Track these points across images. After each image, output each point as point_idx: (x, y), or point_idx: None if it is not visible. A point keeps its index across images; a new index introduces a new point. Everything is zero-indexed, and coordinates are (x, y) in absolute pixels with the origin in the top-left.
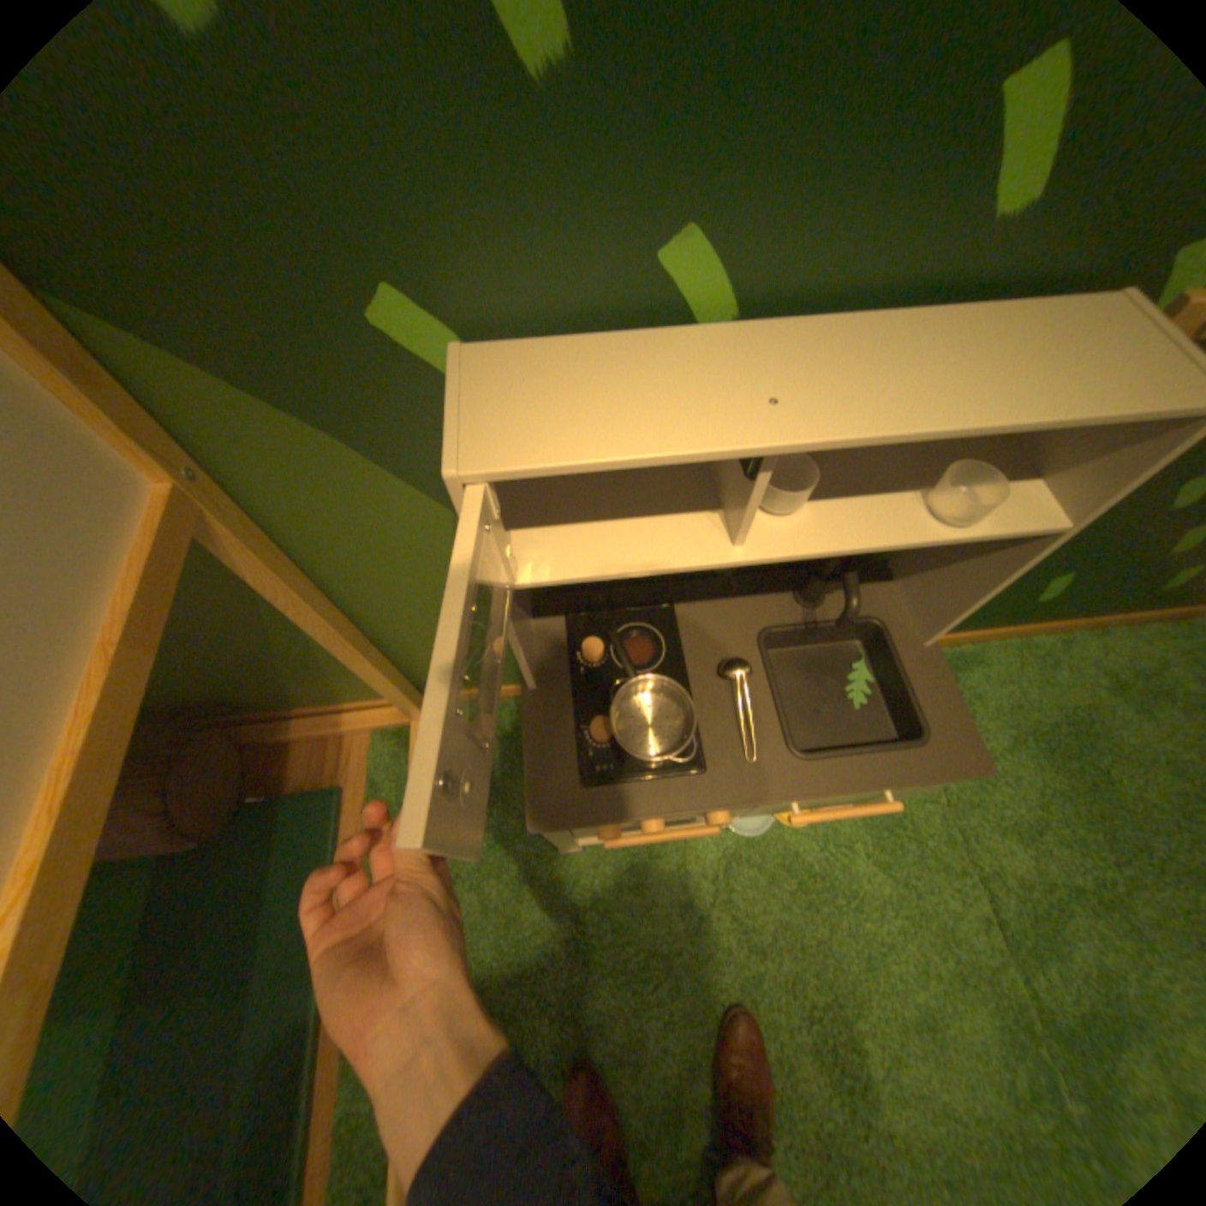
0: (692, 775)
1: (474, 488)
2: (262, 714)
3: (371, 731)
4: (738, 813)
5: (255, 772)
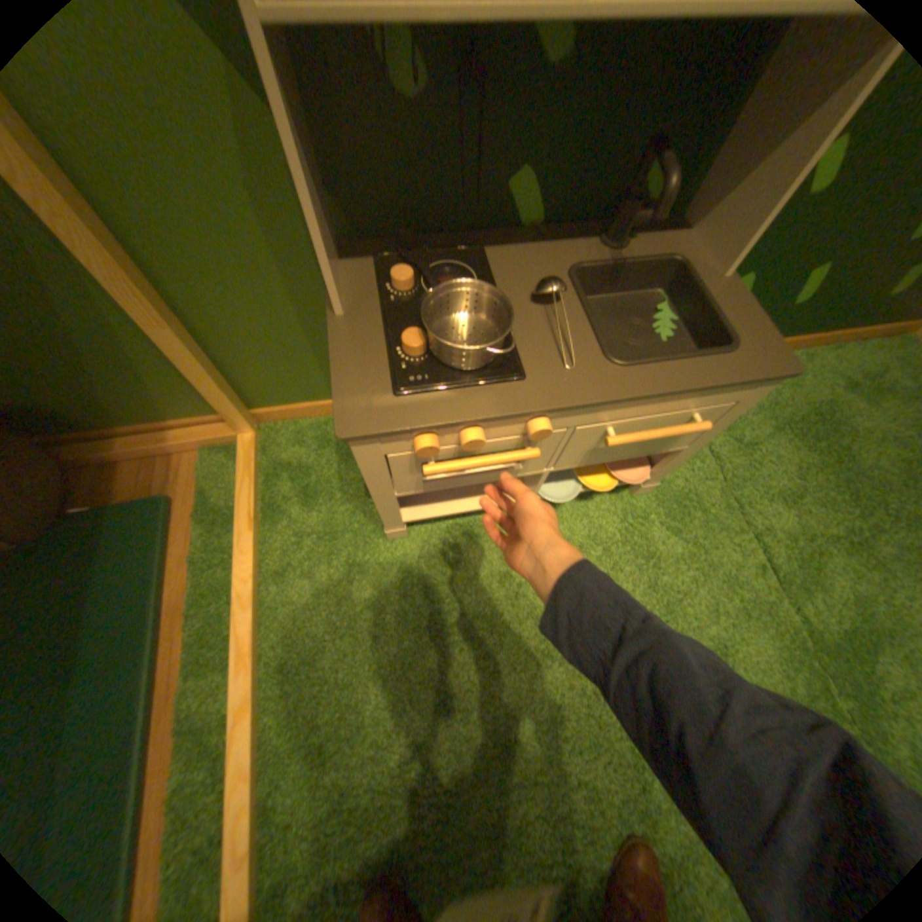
0: (511, 381)
1: None
2: (85, 432)
3: (200, 447)
4: (559, 421)
5: (82, 489)
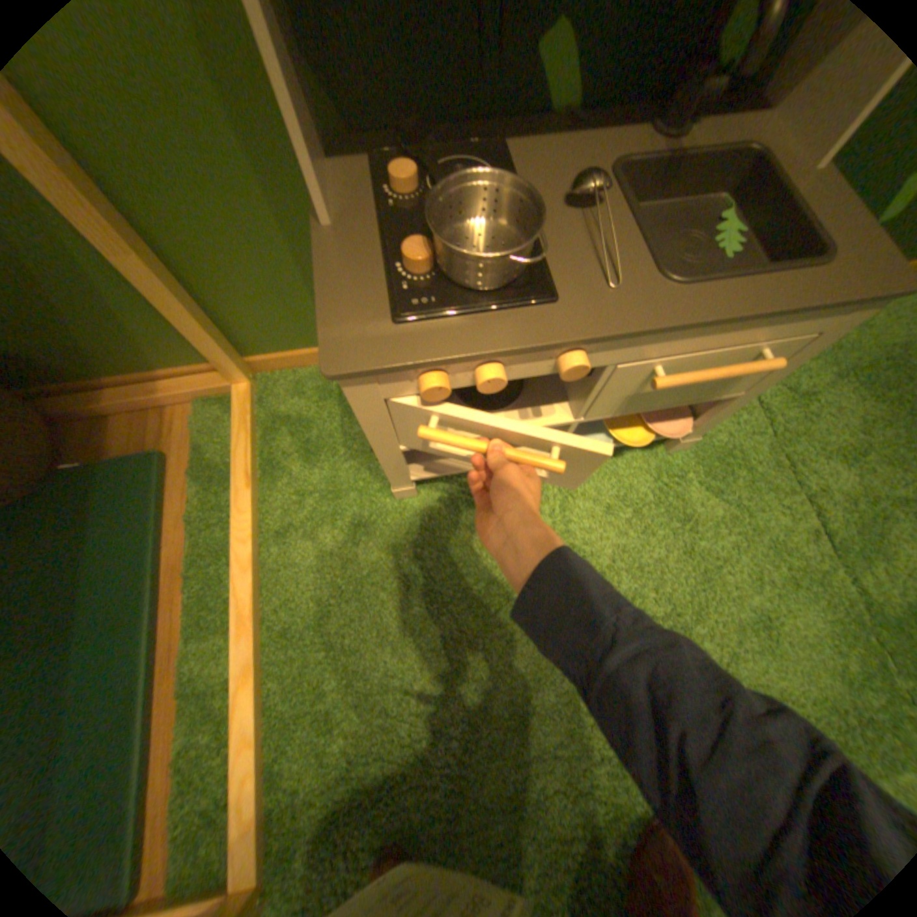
0: (541, 305)
1: None
2: (70, 383)
3: (193, 399)
4: (599, 356)
5: (74, 445)
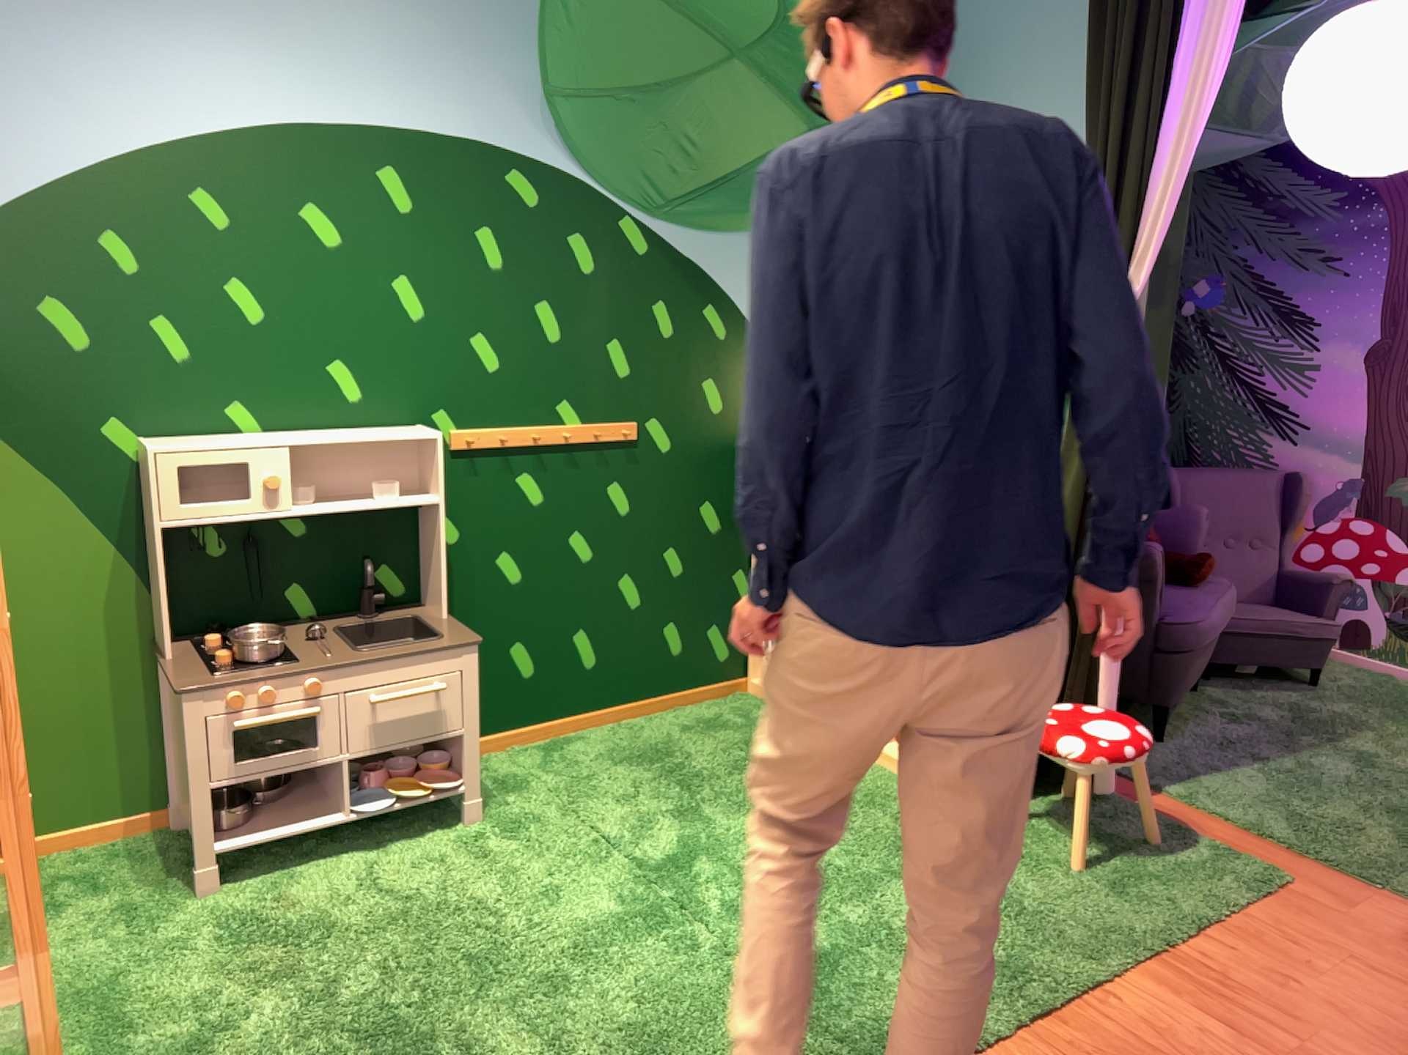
0: (288, 663)
1: (154, 464)
2: None
3: None
4: (324, 680)
5: None
